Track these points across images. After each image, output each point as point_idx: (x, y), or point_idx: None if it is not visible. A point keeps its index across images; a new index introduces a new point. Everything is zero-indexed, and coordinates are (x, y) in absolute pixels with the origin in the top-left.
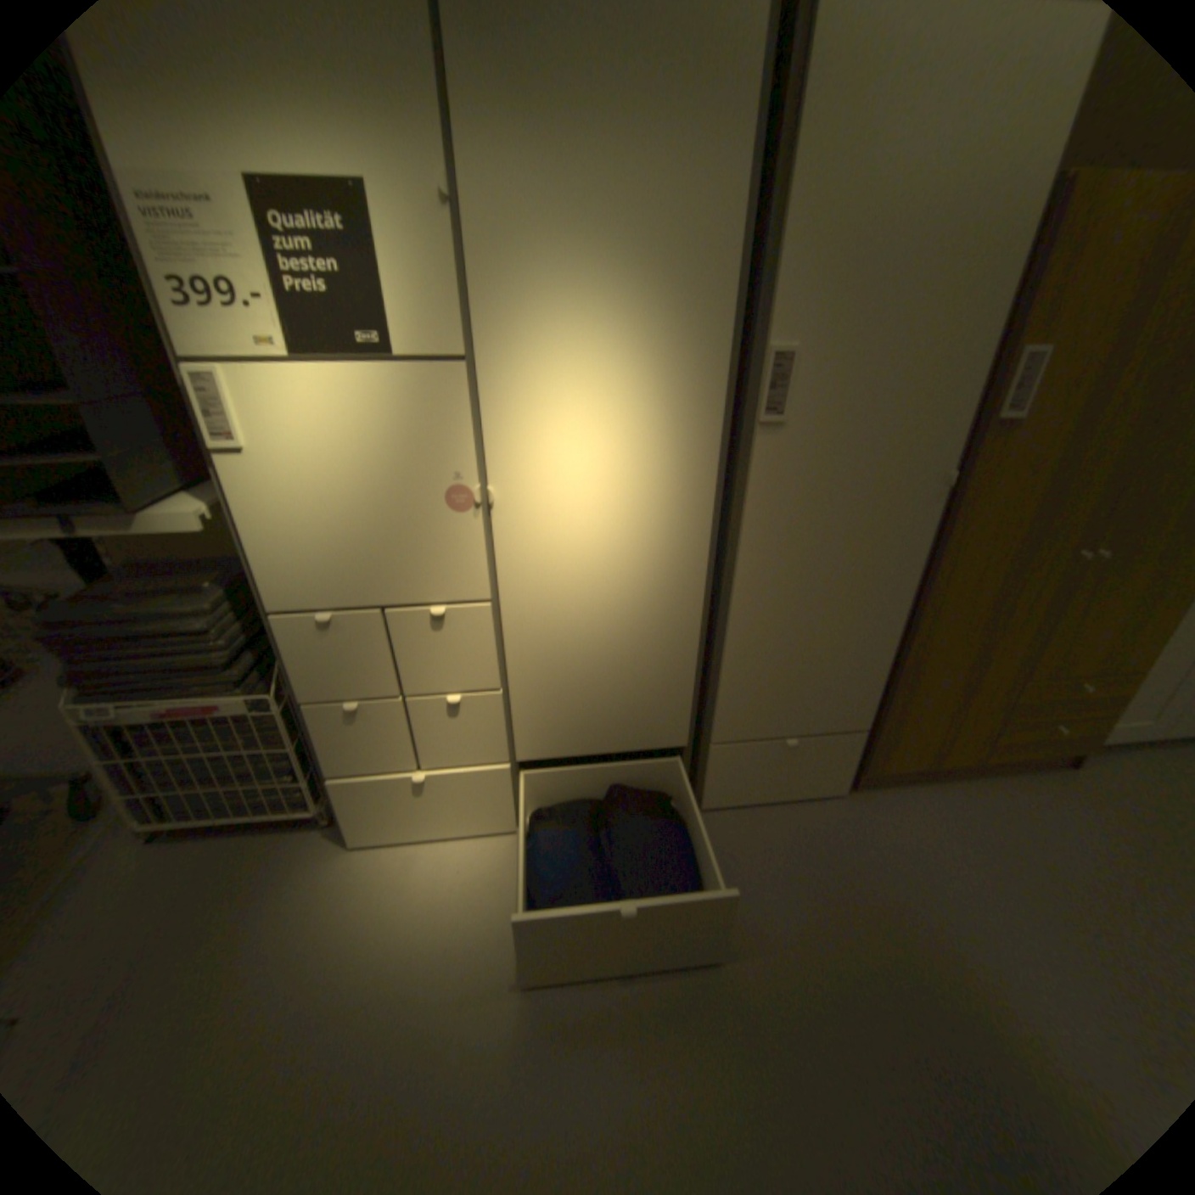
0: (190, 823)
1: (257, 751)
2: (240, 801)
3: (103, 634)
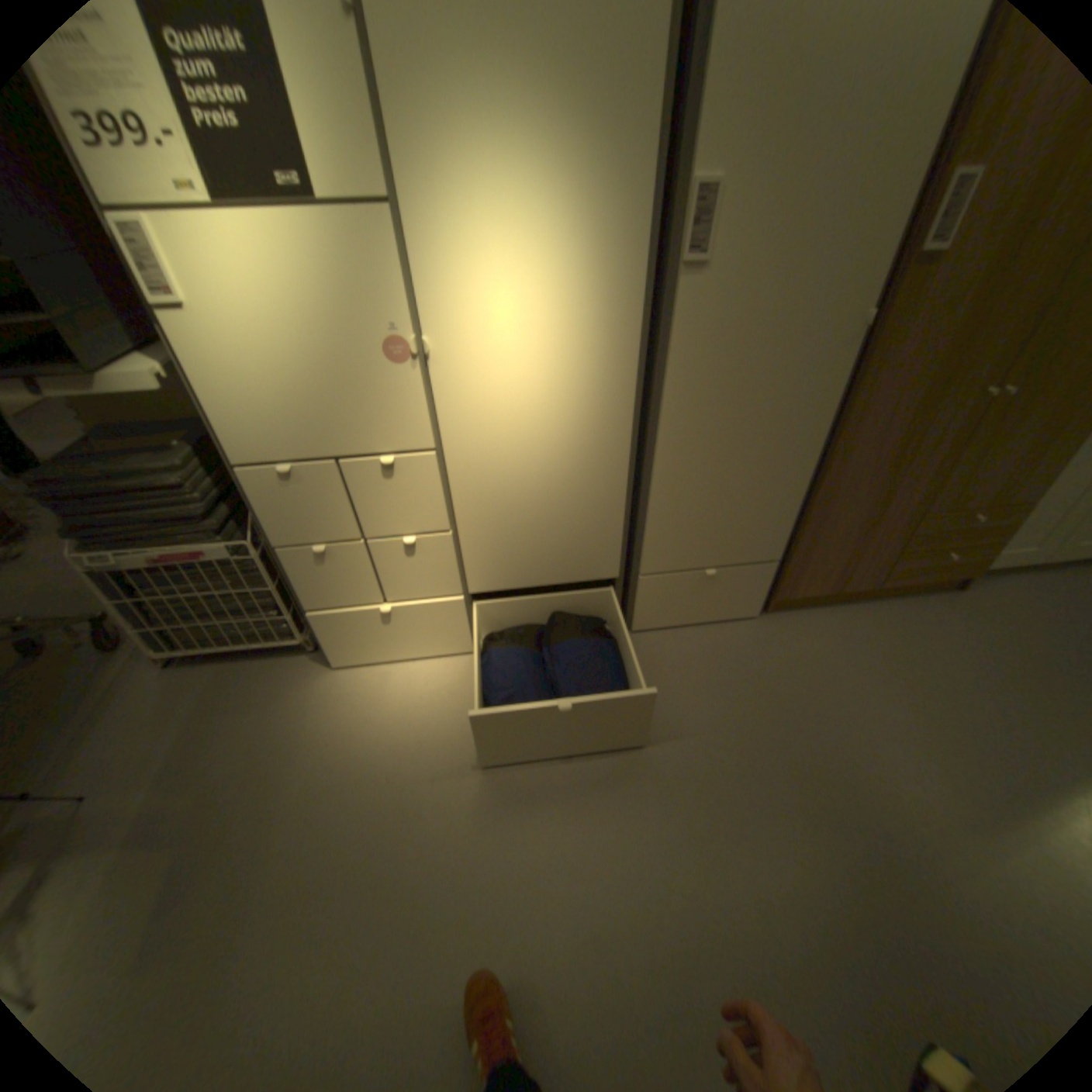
0: (199, 651)
1: (246, 590)
2: (238, 632)
3: (92, 490)
